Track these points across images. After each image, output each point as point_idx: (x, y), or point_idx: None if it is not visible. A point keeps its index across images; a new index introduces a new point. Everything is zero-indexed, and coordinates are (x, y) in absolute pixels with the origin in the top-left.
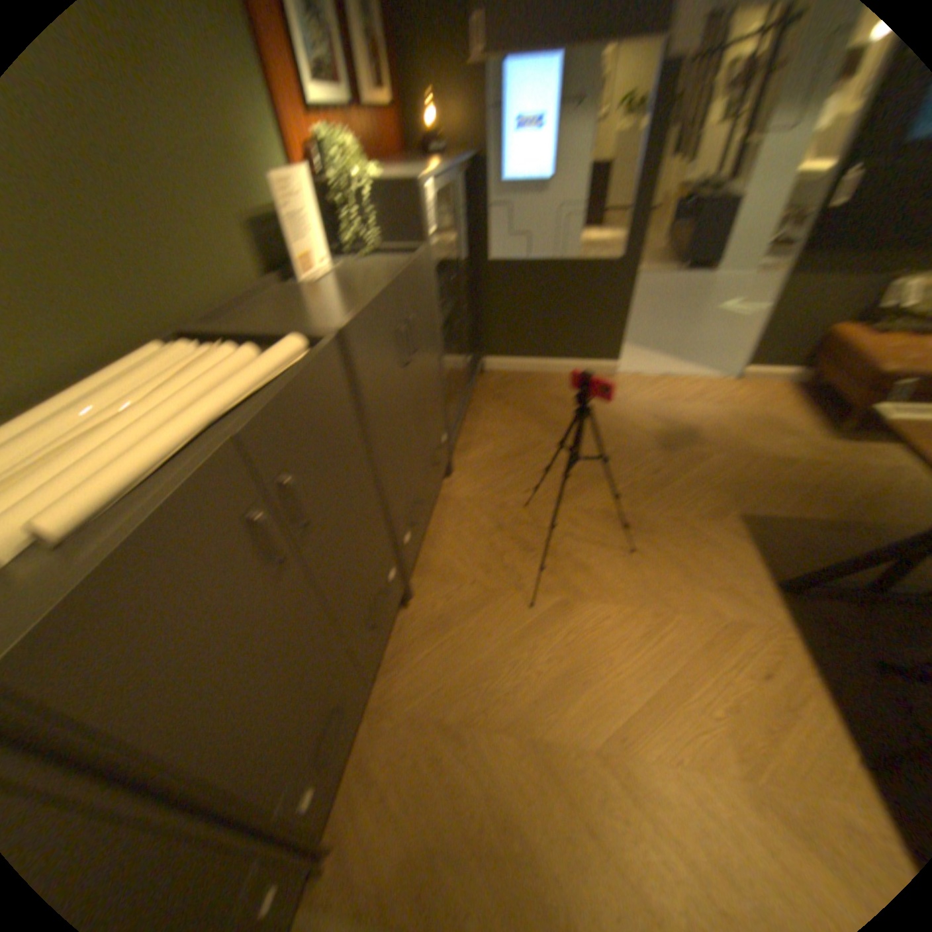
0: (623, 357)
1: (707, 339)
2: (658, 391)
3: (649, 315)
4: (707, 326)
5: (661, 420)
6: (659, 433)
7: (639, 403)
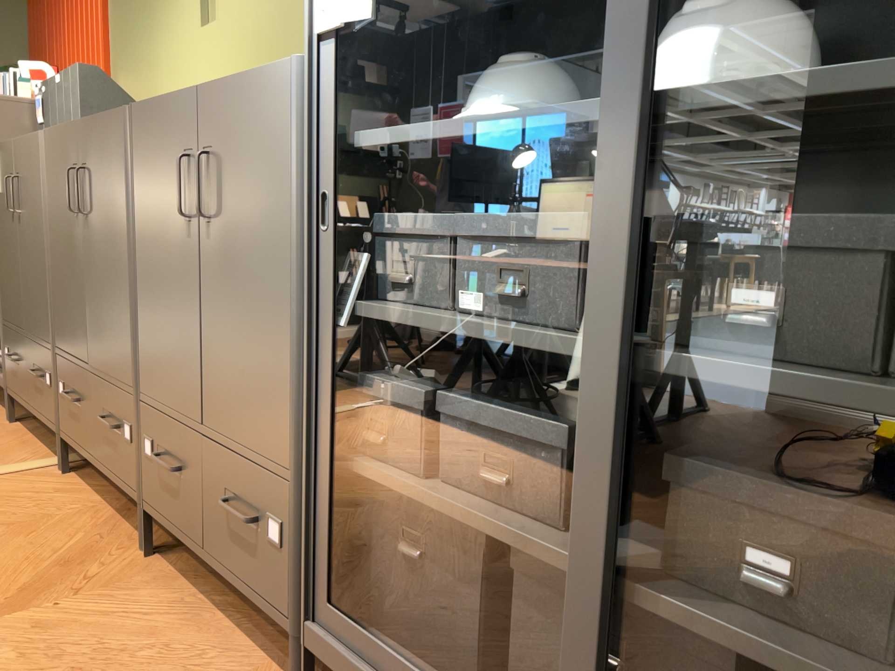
0: None
1: None
2: None
3: None
4: None
5: None
6: None
7: None
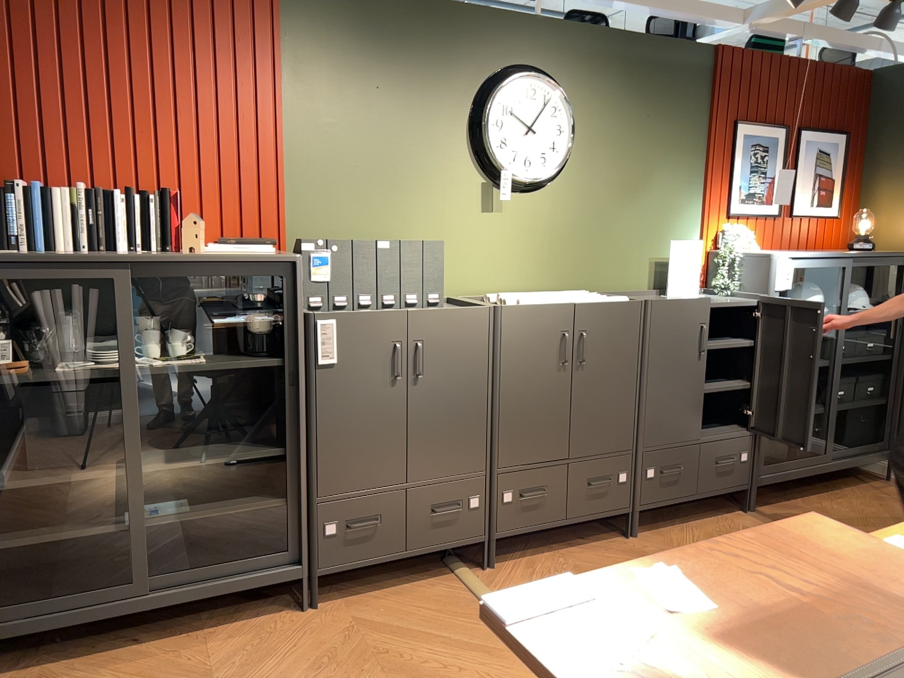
0: None
1: None
2: None
3: None
4: None
5: None
6: None
7: None
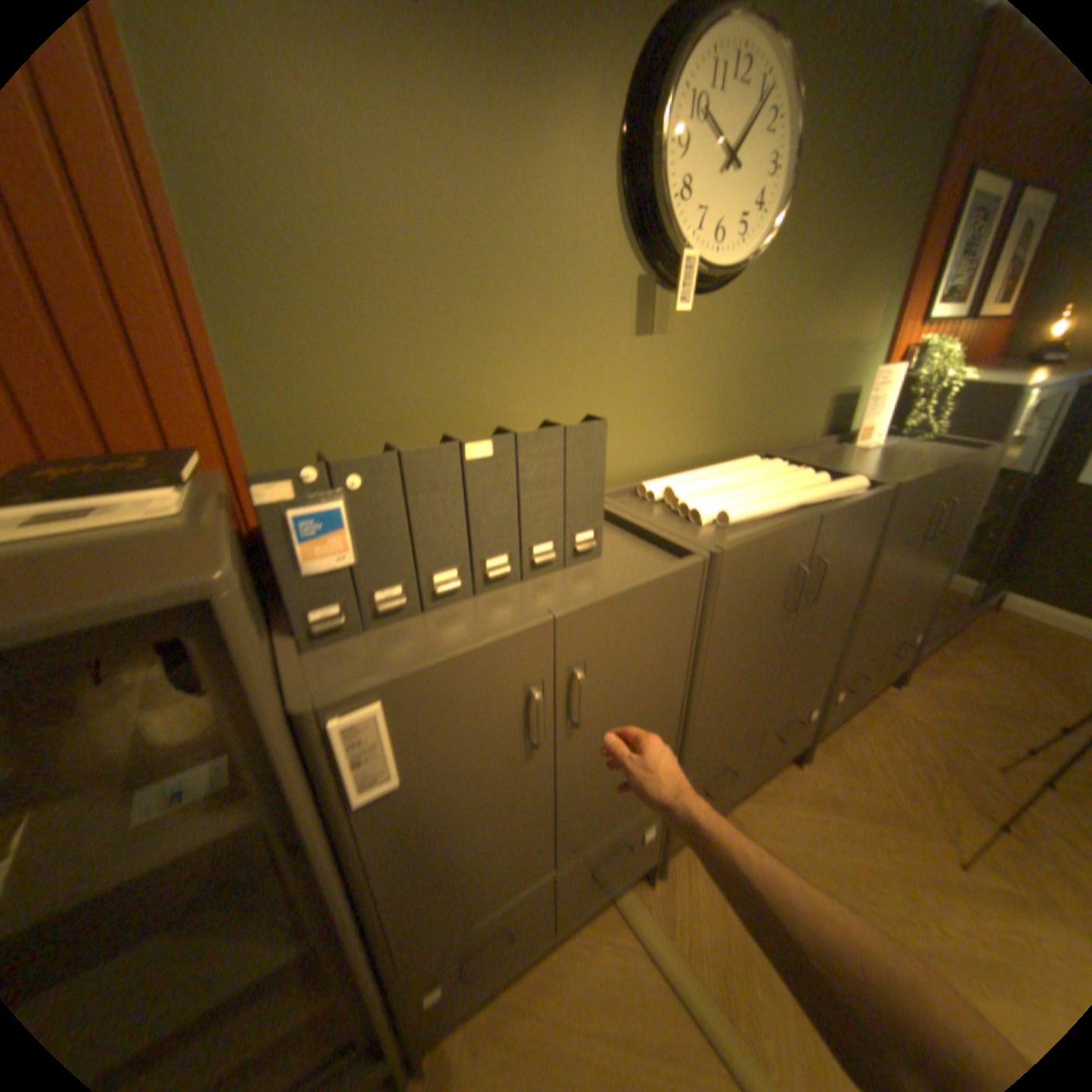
0: None
1: None
2: None
3: None
4: None
5: None
6: None
7: None
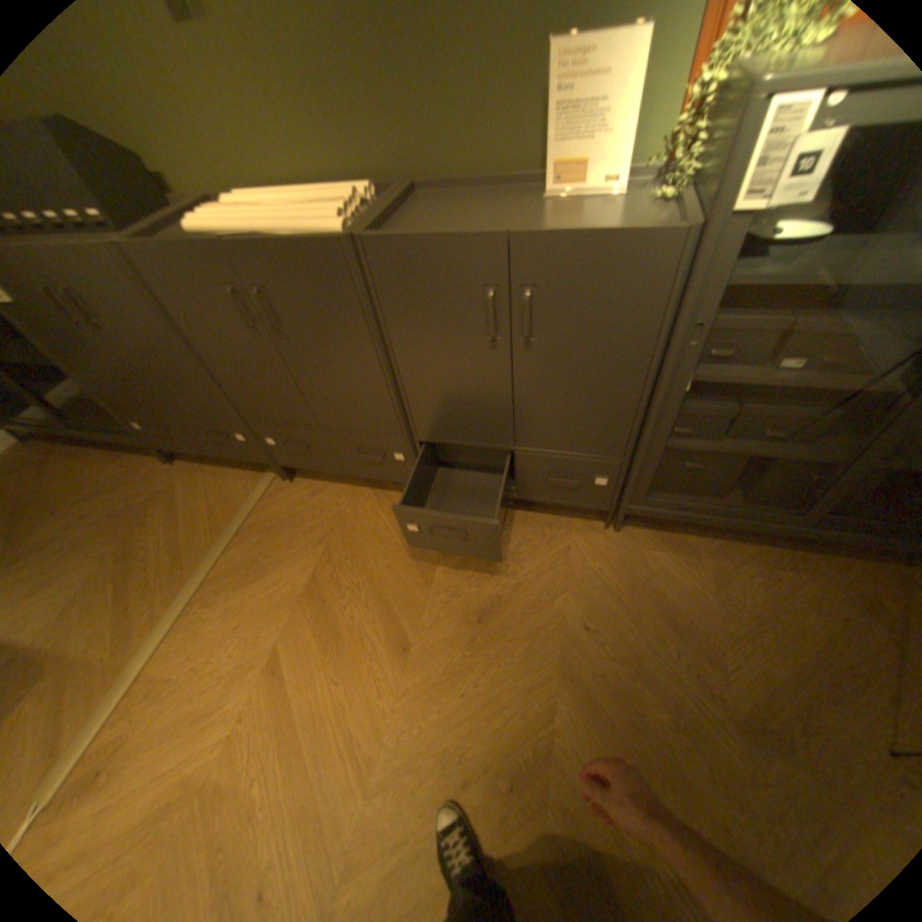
0: None
1: None
2: None
3: None
4: None
5: None
6: None
7: None
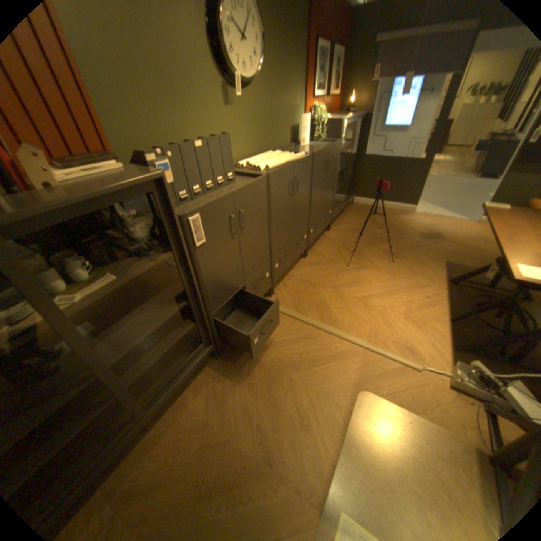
0: (420, 207)
1: (470, 206)
2: (431, 221)
3: (444, 194)
4: (474, 201)
5: (427, 229)
6: (423, 233)
7: (419, 223)
